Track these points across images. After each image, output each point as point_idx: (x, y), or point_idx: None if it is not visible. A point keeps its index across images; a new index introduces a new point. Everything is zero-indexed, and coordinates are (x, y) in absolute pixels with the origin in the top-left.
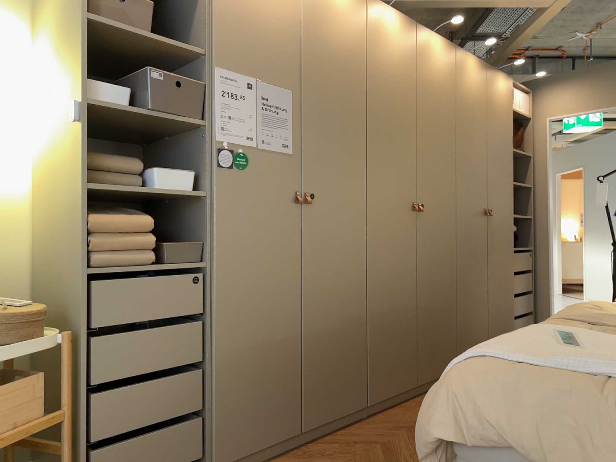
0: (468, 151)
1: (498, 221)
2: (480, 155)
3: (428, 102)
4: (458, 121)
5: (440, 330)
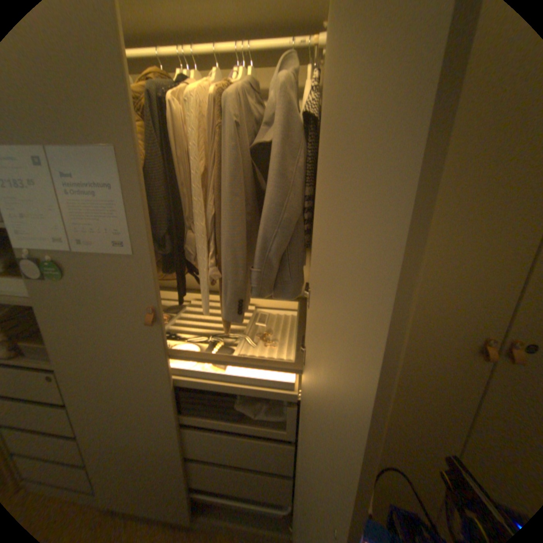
0: None
1: None
2: None
3: None
4: None
5: None
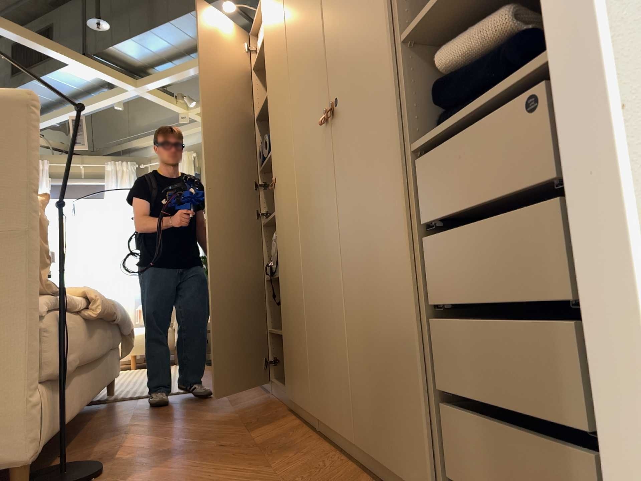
0: (301, 44)
1: (356, 110)
2: (316, 17)
3: (271, 55)
4: (289, 21)
5: (298, 339)
